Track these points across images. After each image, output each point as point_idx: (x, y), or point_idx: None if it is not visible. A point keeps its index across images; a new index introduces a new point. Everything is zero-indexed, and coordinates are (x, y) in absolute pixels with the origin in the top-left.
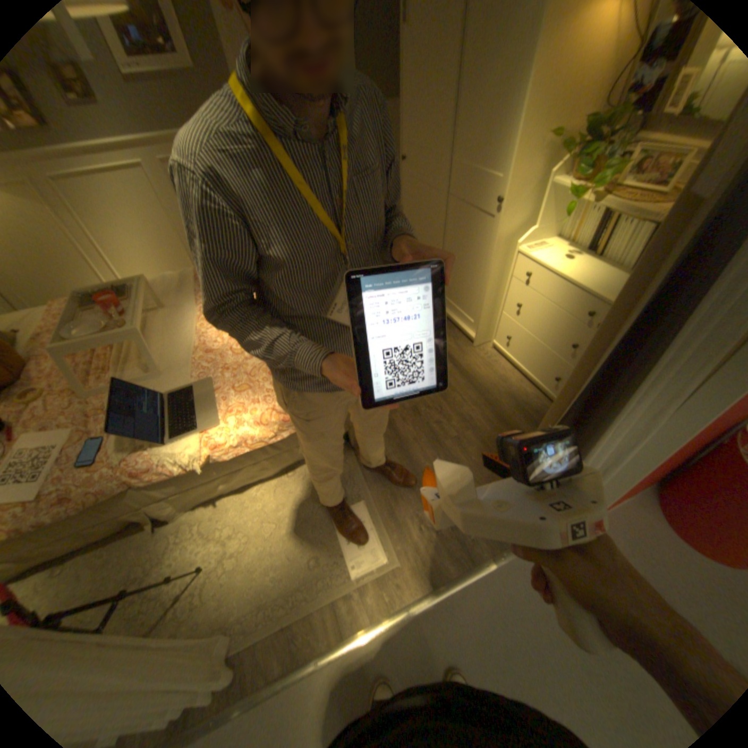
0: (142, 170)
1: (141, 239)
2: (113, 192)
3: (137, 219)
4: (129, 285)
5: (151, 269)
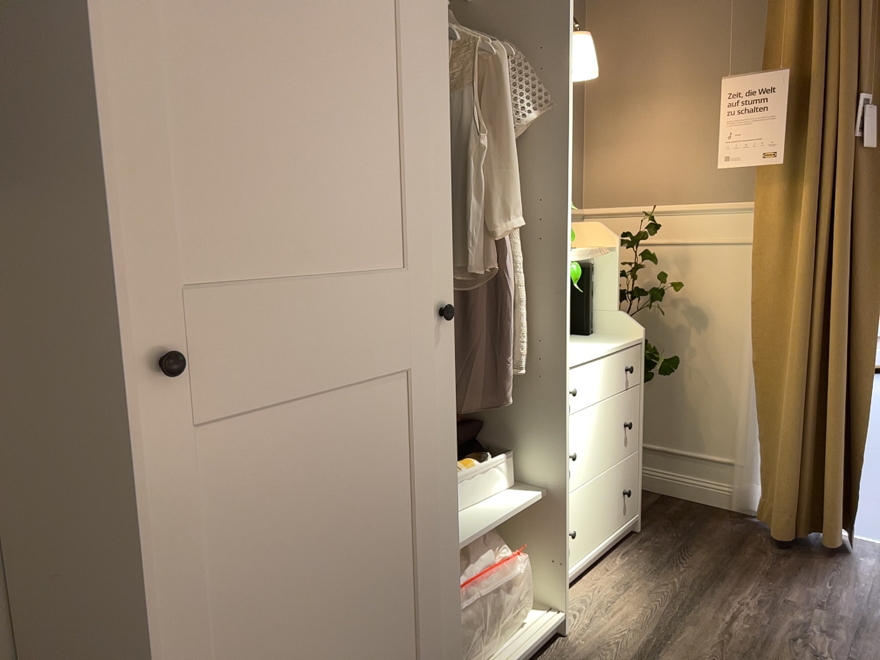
0: None
1: None
2: None
3: None
4: None
5: None
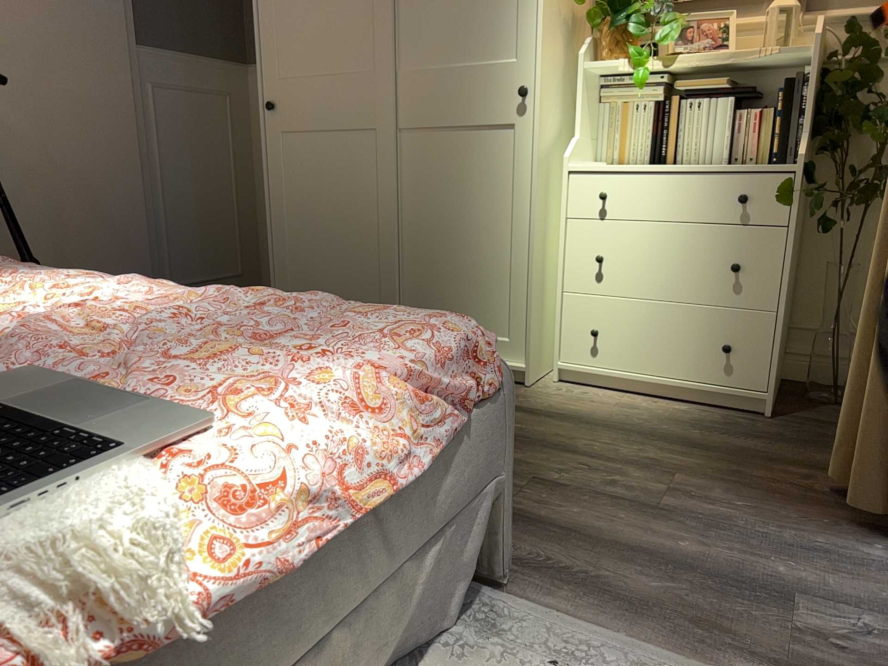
0: None
1: None
2: None
3: None
4: None
5: None
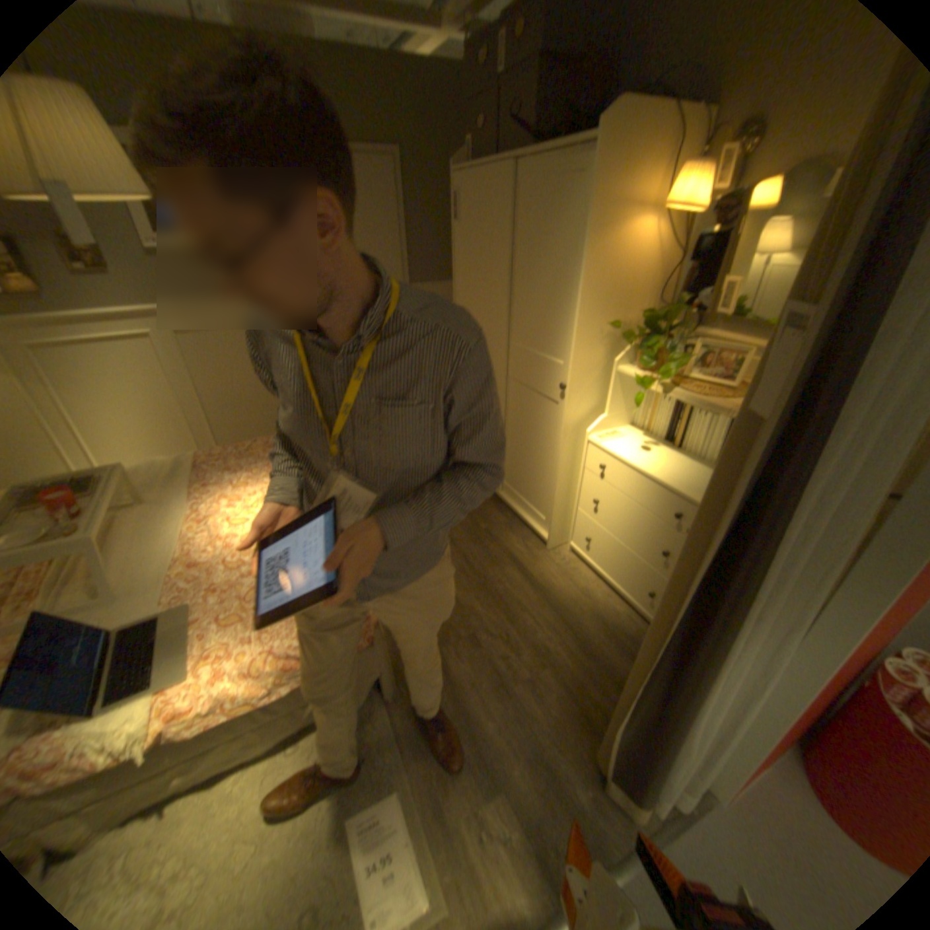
0: (149, 339)
1: (134, 414)
2: (108, 361)
3: (133, 391)
4: (100, 474)
5: (141, 450)
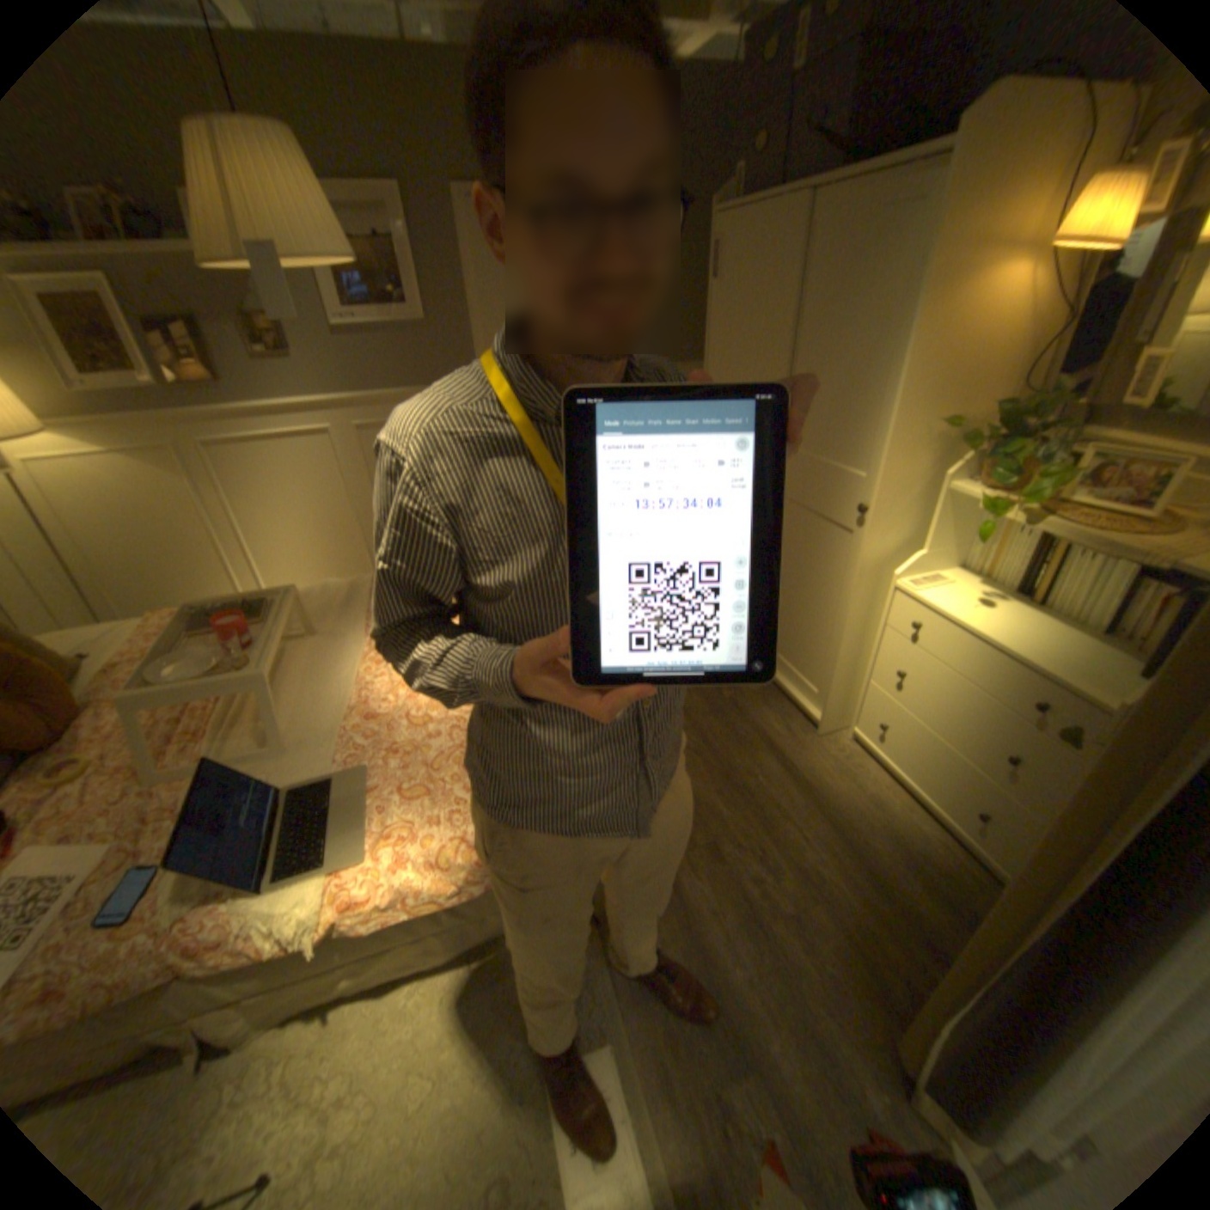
0: (327, 438)
1: (305, 528)
2: (281, 463)
3: (306, 500)
4: (270, 599)
5: (310, 570)
